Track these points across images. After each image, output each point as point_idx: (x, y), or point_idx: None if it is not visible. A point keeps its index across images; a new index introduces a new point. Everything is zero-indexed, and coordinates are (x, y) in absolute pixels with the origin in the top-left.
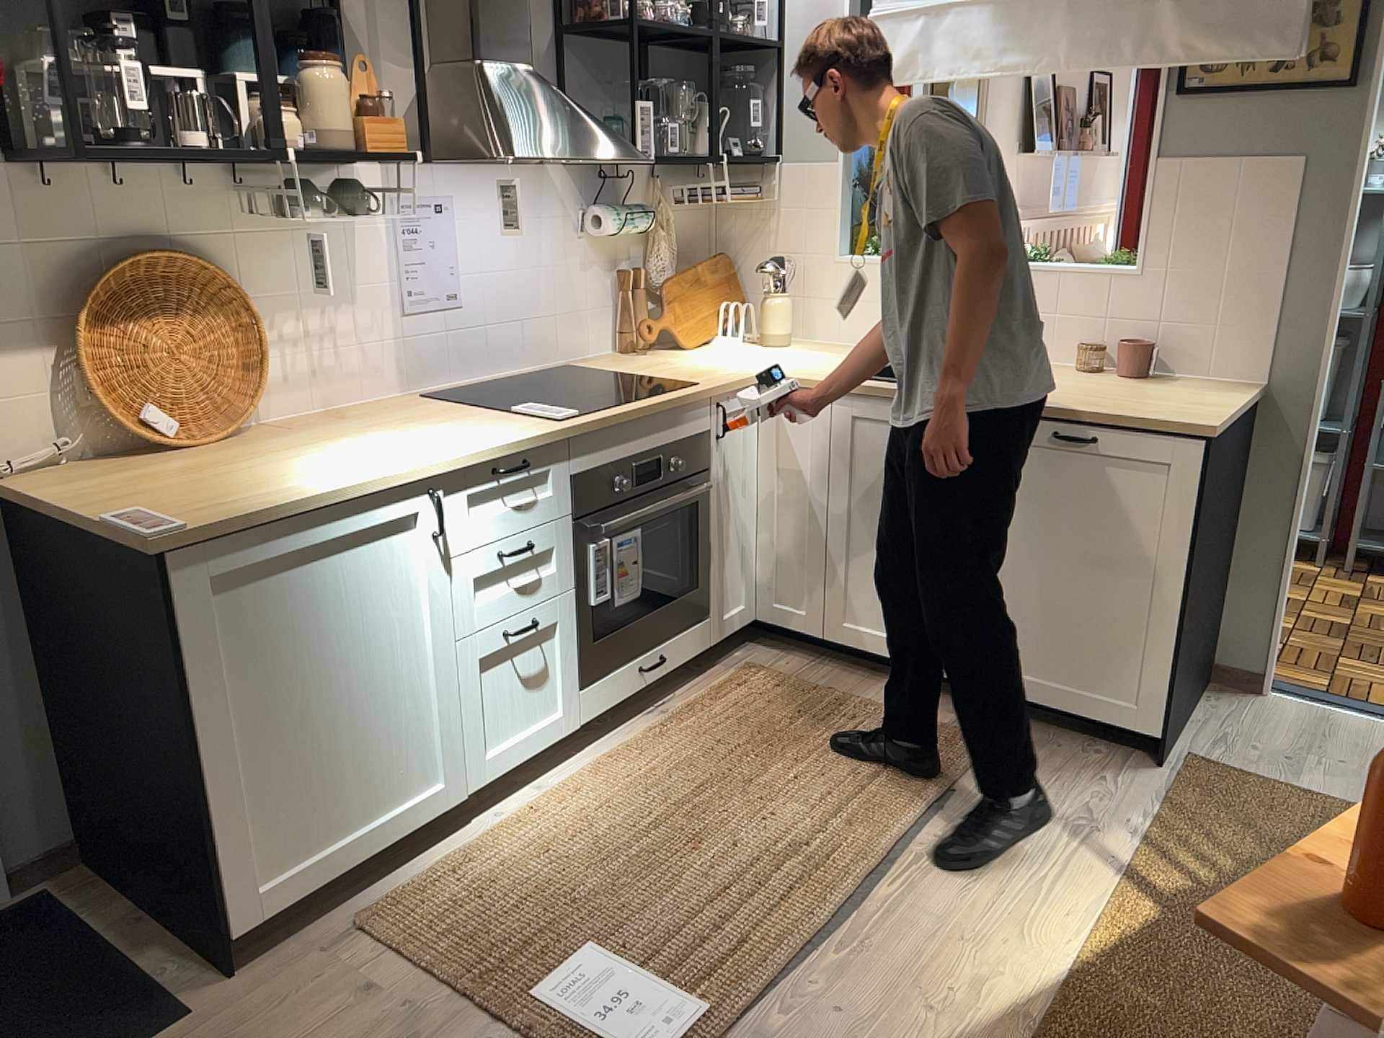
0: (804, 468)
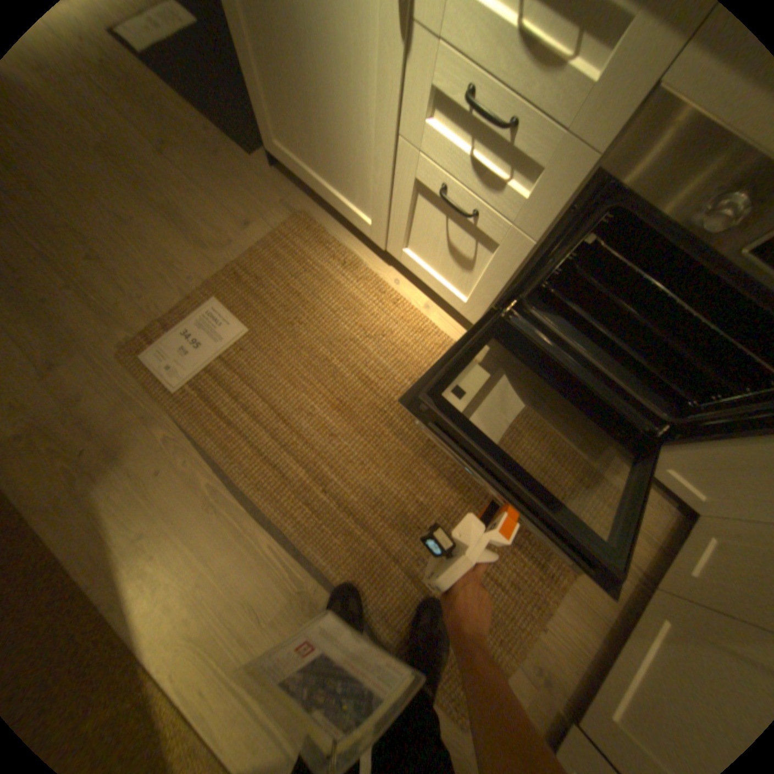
0: None
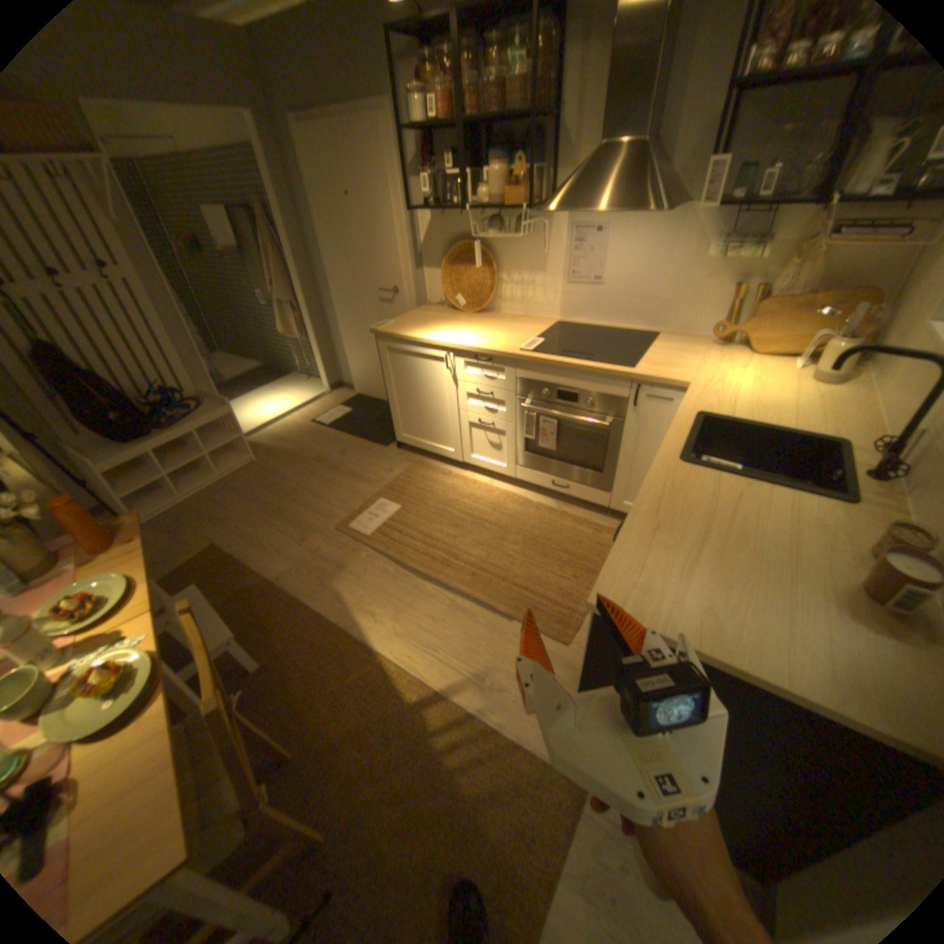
0: None
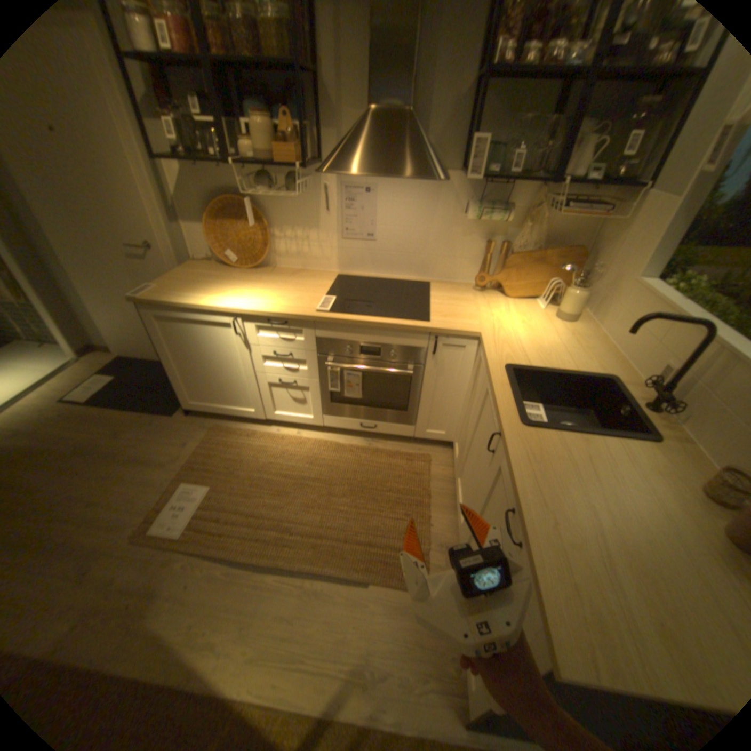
0: (476, 395)
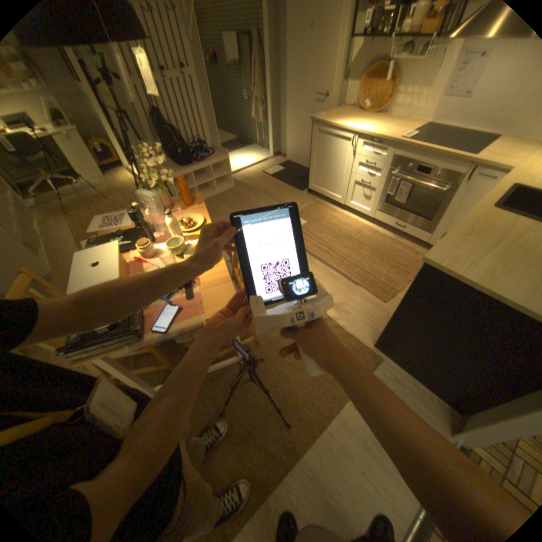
0: None
